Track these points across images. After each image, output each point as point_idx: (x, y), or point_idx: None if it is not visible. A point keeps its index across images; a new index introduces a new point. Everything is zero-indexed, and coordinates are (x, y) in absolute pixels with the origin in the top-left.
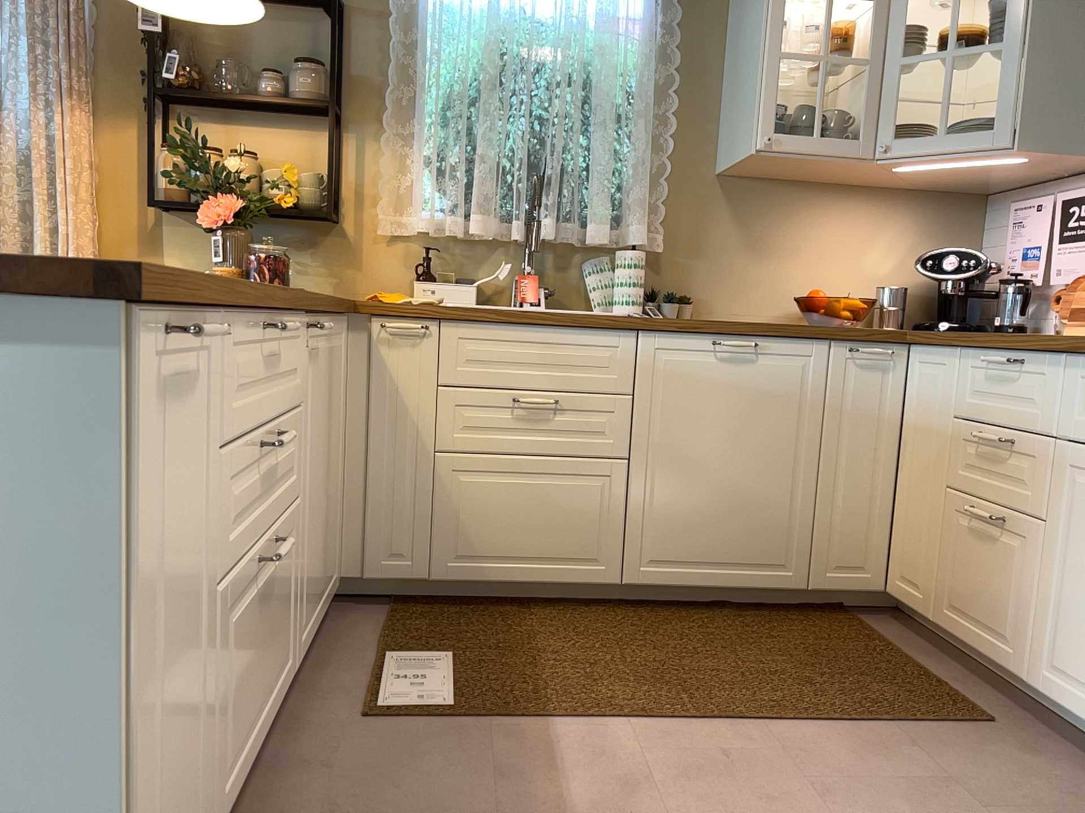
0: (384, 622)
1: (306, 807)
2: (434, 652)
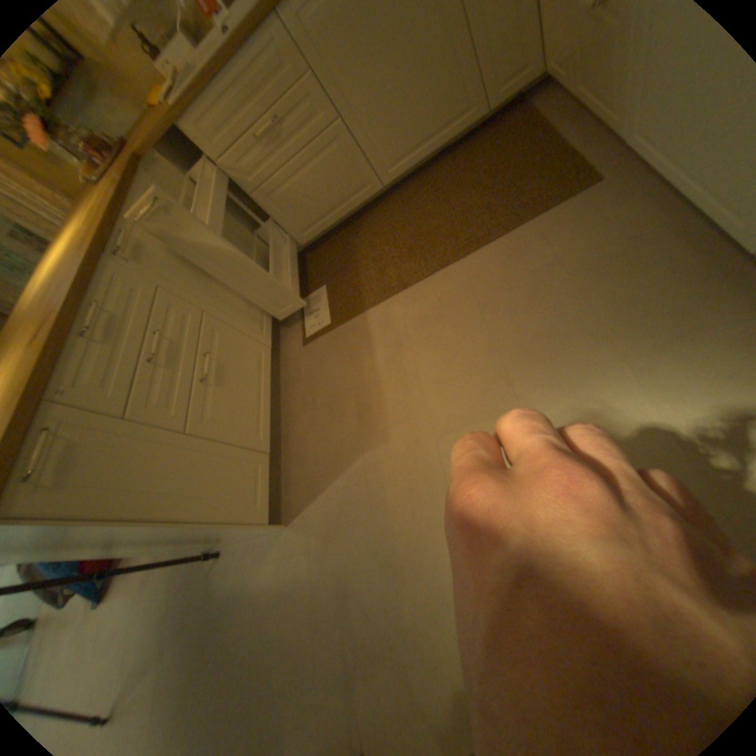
0: (299, 275)
1: (299, 399)
2: (320, 287)
